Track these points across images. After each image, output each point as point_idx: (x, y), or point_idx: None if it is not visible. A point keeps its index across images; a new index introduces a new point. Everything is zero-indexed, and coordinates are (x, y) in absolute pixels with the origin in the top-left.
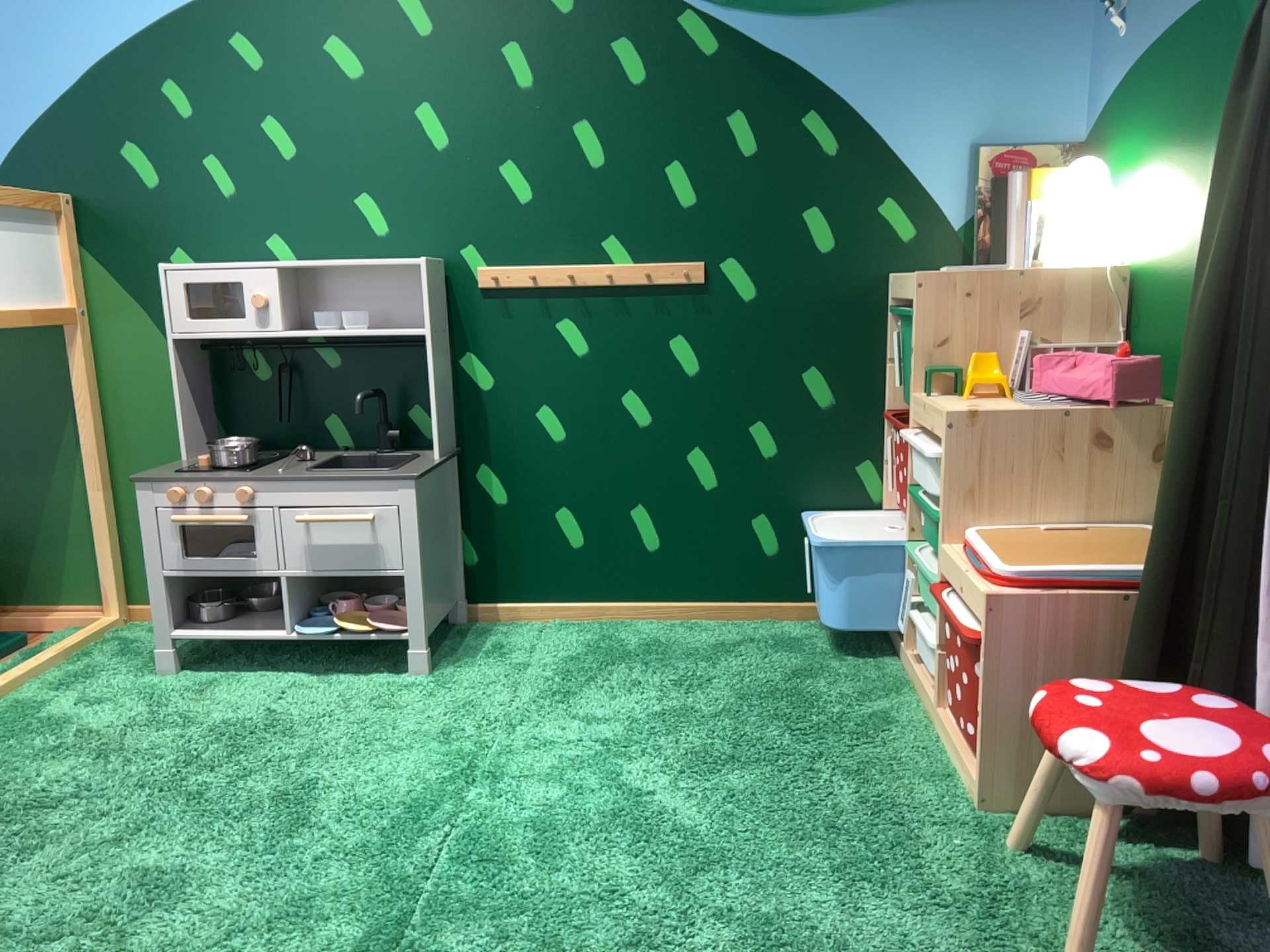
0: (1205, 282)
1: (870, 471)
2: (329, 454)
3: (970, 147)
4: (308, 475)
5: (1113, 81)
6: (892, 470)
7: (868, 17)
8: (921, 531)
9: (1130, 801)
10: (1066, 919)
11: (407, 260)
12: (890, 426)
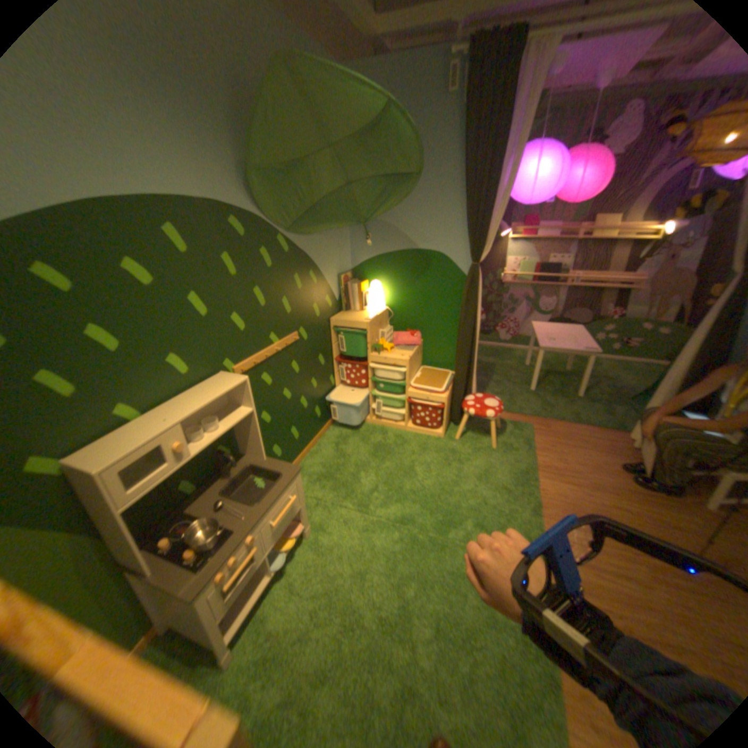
0: (461, 324)
1: (331, 378)
2: (205, 498)
3: (336, 275)
4: (265, 504)
5: (367, 257)
6: (344, 375)
7: (317, 235)
8: (381, 389)
9: (497, 417)
10: (486, 441)
11: (204, 380)
12: (346, 364)
